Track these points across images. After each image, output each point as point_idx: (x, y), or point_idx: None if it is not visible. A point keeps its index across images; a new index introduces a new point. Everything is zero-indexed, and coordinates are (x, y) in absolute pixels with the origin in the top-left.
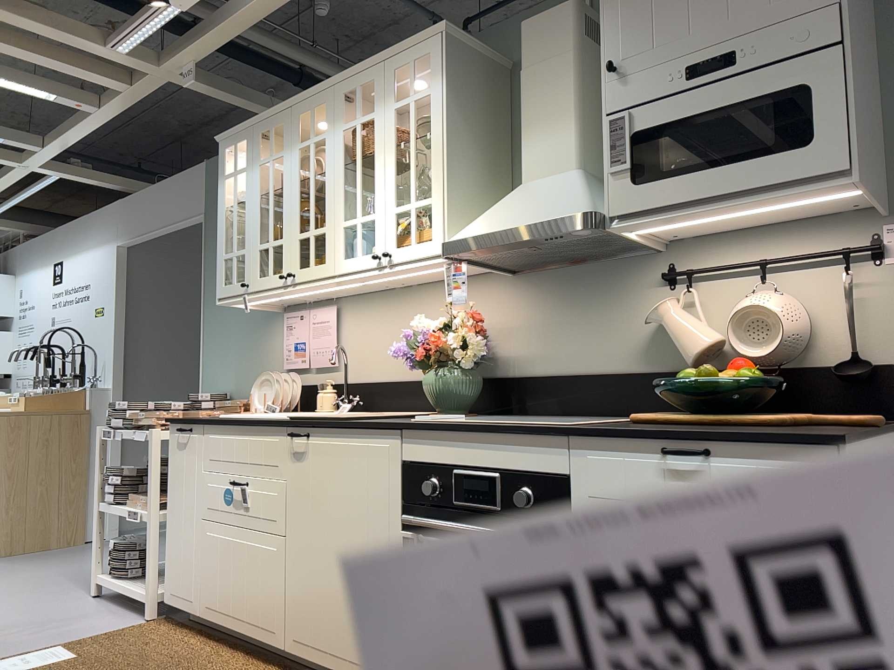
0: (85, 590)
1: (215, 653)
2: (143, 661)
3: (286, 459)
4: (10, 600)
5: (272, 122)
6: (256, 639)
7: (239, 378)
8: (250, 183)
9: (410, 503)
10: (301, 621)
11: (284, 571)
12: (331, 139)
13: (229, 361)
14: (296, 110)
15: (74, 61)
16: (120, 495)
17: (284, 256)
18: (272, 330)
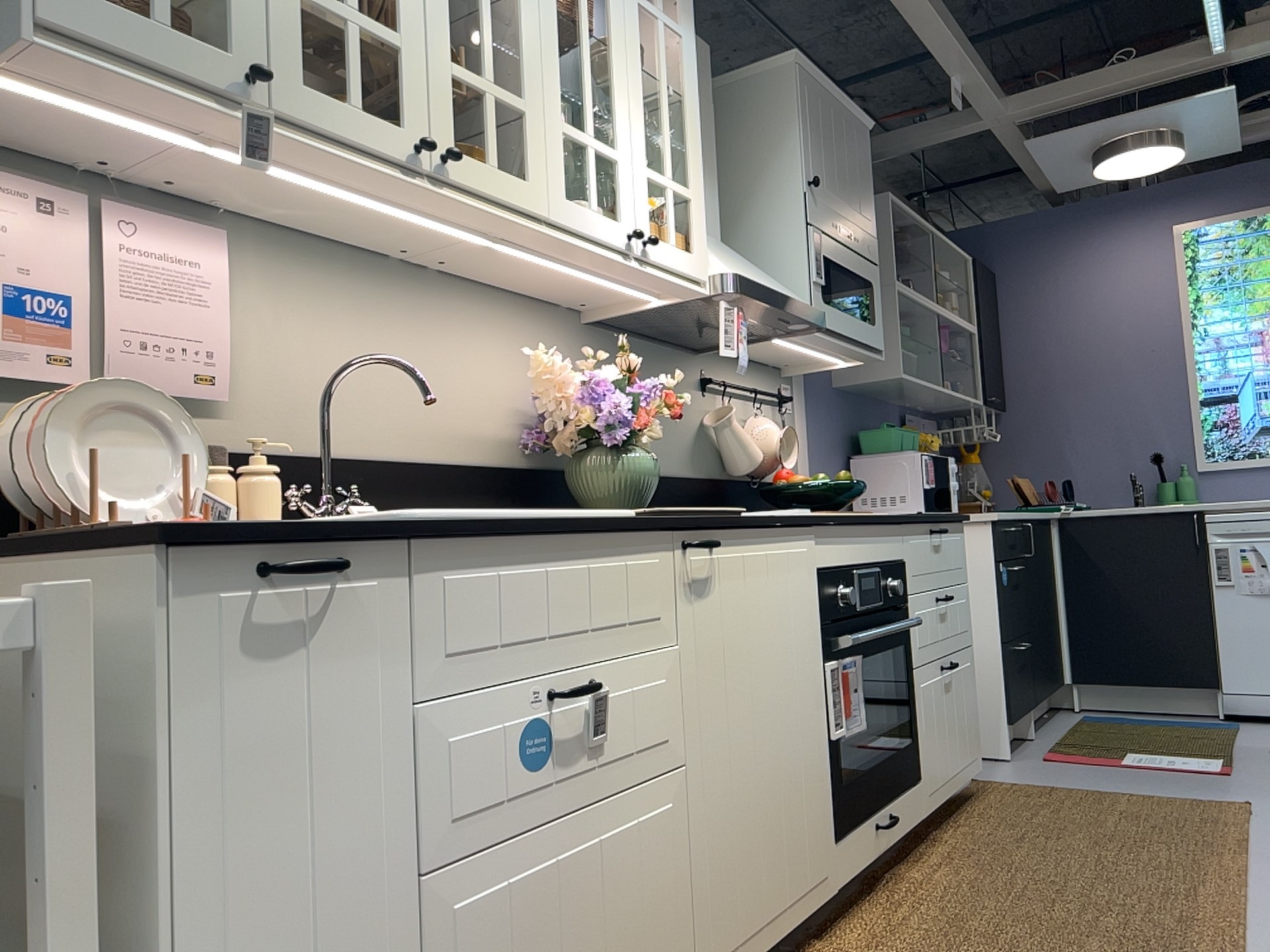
0: None
1: None
2: None
3: (676, 600)
4: None
5: None
6: None
7: None
8: None
9: (827, 623)
10: (725, 909)
11: (688, 839)
12: None
13: None
14: None
15: None
16: None
17: (410, 89)
18: None
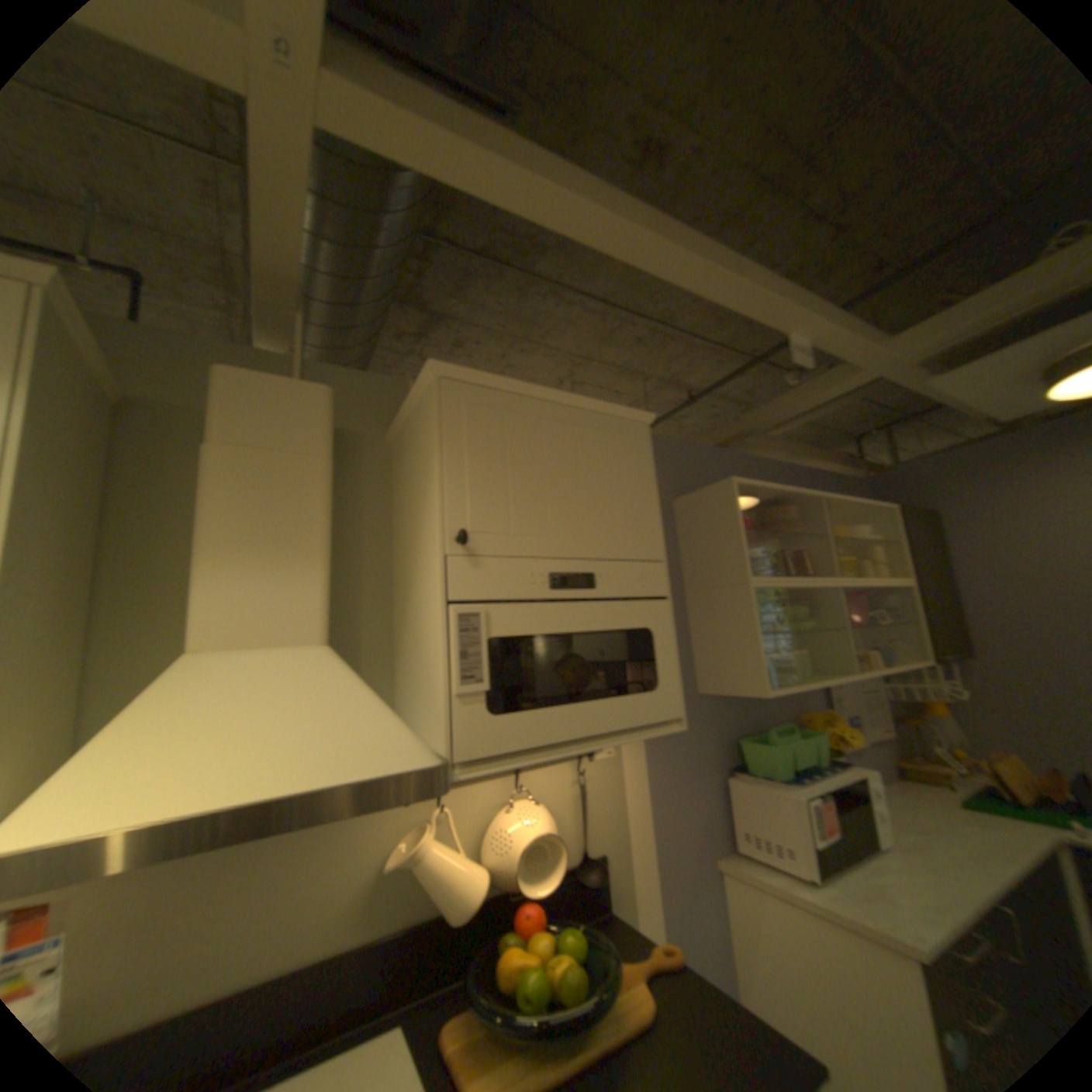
0: None
1: None
2: None
3: None
4: None
5: None
6: None
7: None
8: None
9: None
10: None
11: None
12: None
13: None
14: None
15: None
16: None
17: None
18: None
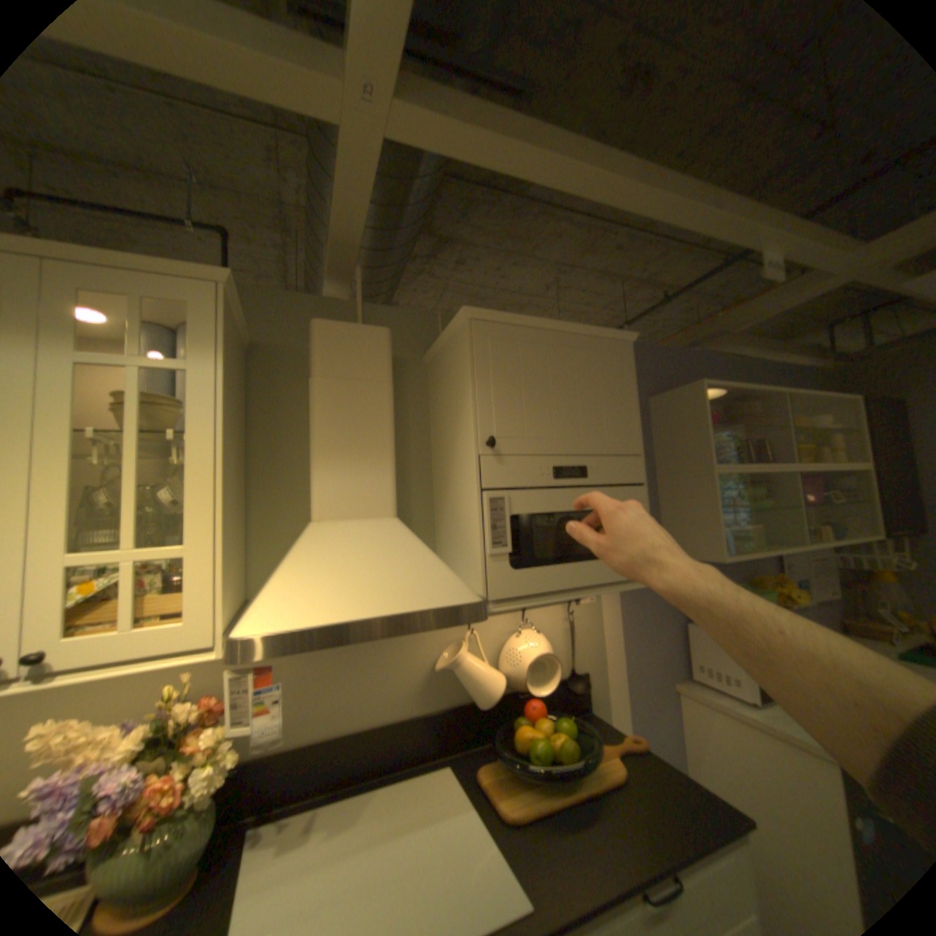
0: None
1: None
2: None
3: None
4: None
5: None
6: None
7: None
8: None
9: None
10: None
11: None
12: None
13: None
14: None
15: None
16: None
17: None
18: None
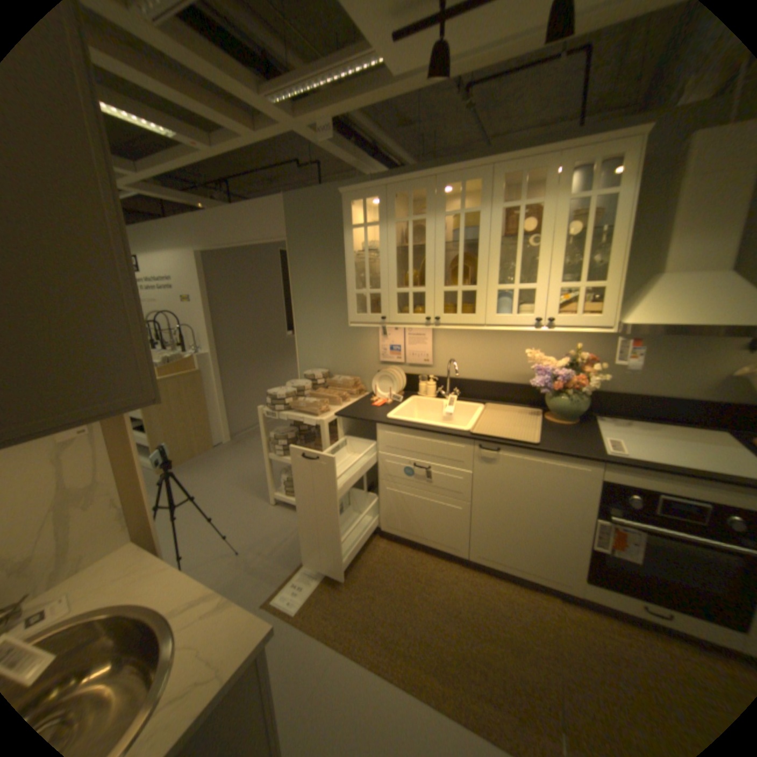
0: (260, 500)
1: (407, 556)
2: (372, 573)
3: (473, 460)
4: (219, 518)
5: (410, 185)
6: (440, 551)
7: (335, 361)
8: (383, 236)
9: (609, 507)
10: (488, 549)
11: (470, 522)
12: (487, 213)
13: (324, 349)
14: (441, 179)
15: (207, 101)
16: (284, 451)
17: (428, 303)
18: (365, 334)
